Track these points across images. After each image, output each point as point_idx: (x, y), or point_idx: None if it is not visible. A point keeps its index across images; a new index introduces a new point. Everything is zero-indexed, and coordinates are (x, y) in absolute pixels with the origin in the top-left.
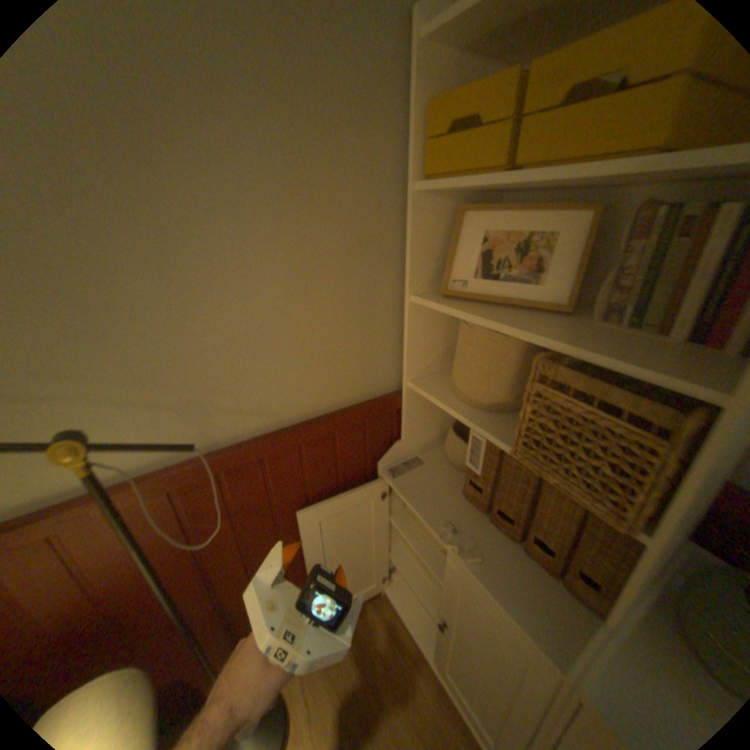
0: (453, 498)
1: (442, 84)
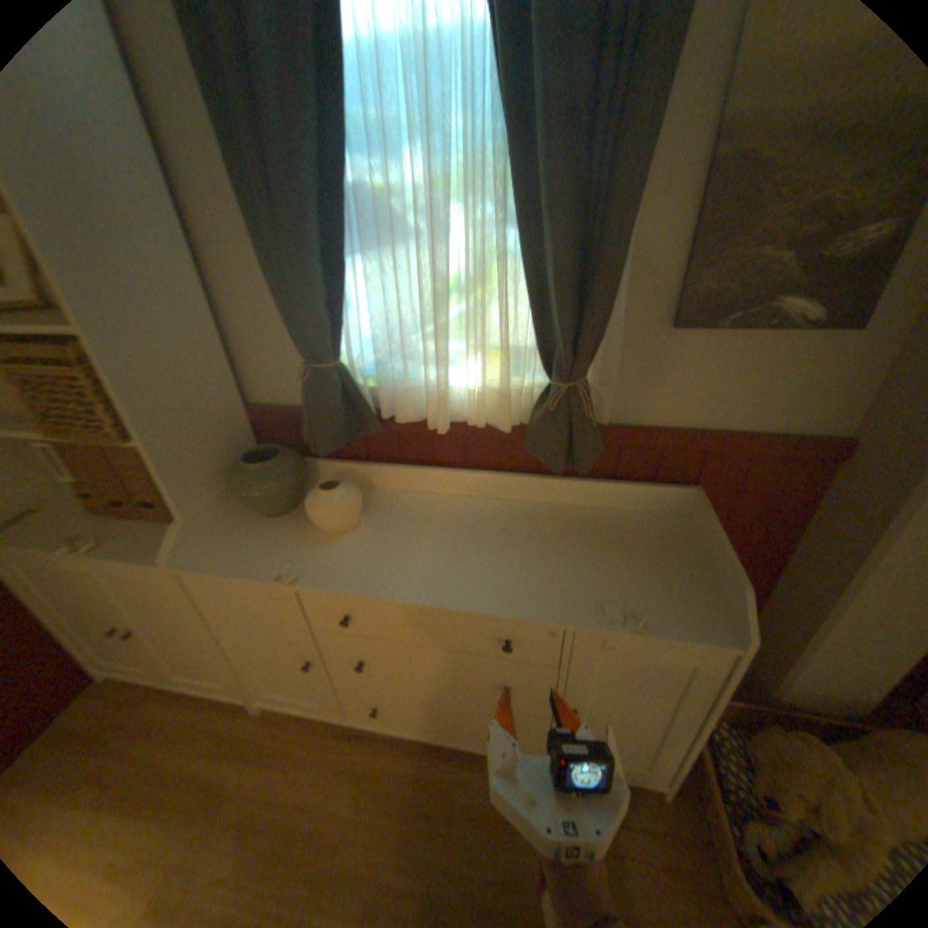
0: (76, 520)
1: None
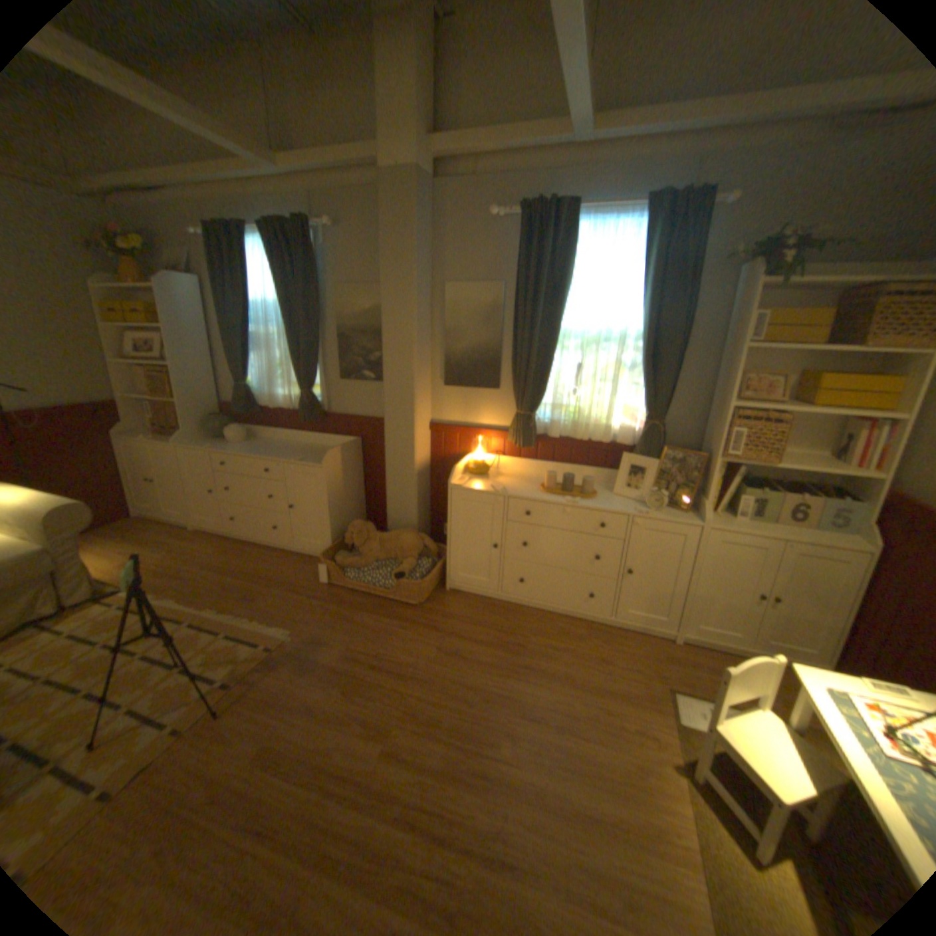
0: (145, 436)
1: (101, 300)
